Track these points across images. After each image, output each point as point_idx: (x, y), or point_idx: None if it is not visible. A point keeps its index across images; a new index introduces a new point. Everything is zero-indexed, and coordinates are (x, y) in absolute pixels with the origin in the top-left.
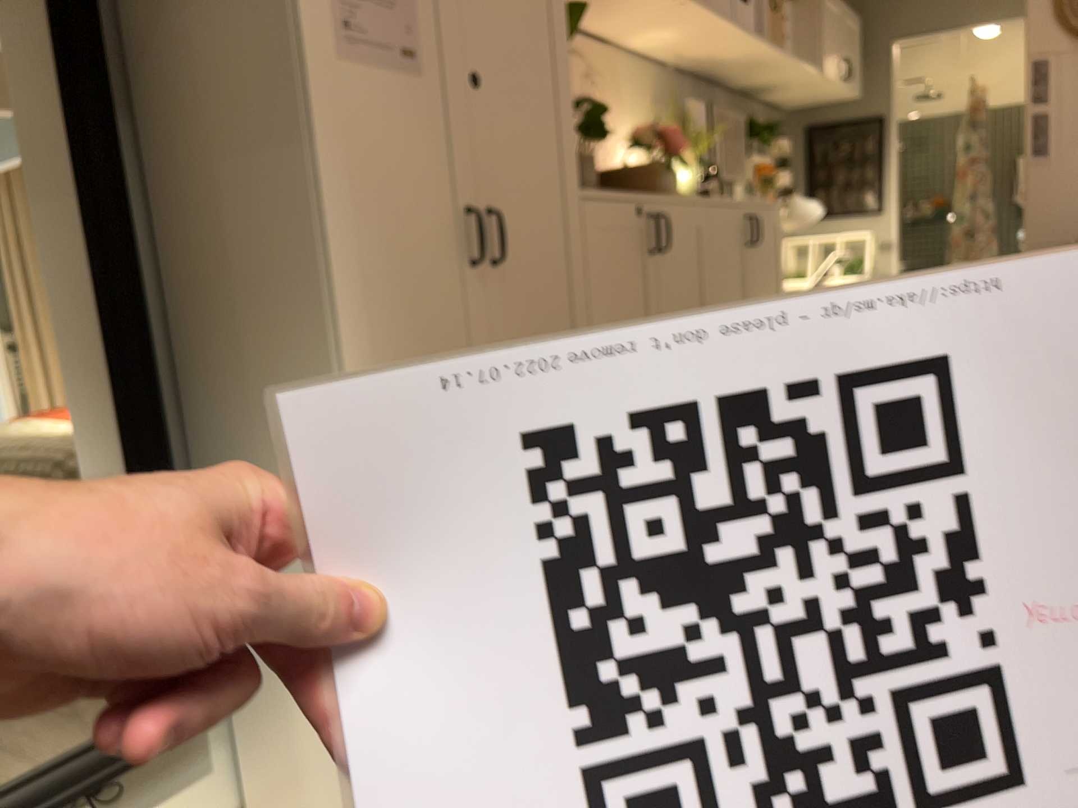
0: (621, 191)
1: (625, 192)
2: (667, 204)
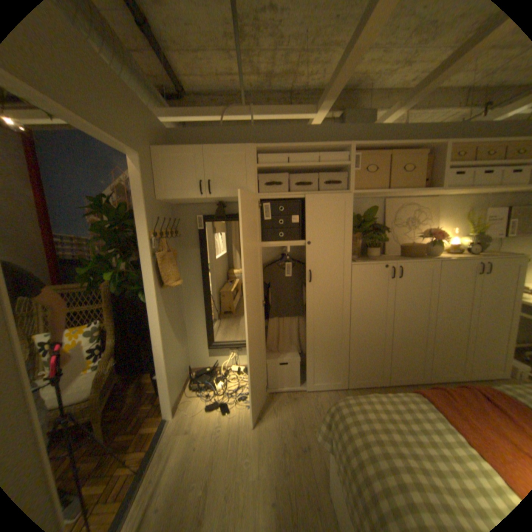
0: (378, 261)
1: (382, 261)
2: (406, 263)
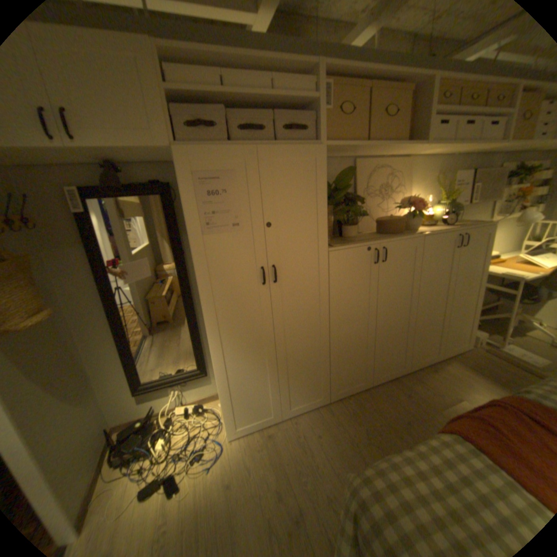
0: (359, 243)
1: (363, 242)
2: (390, 242)
